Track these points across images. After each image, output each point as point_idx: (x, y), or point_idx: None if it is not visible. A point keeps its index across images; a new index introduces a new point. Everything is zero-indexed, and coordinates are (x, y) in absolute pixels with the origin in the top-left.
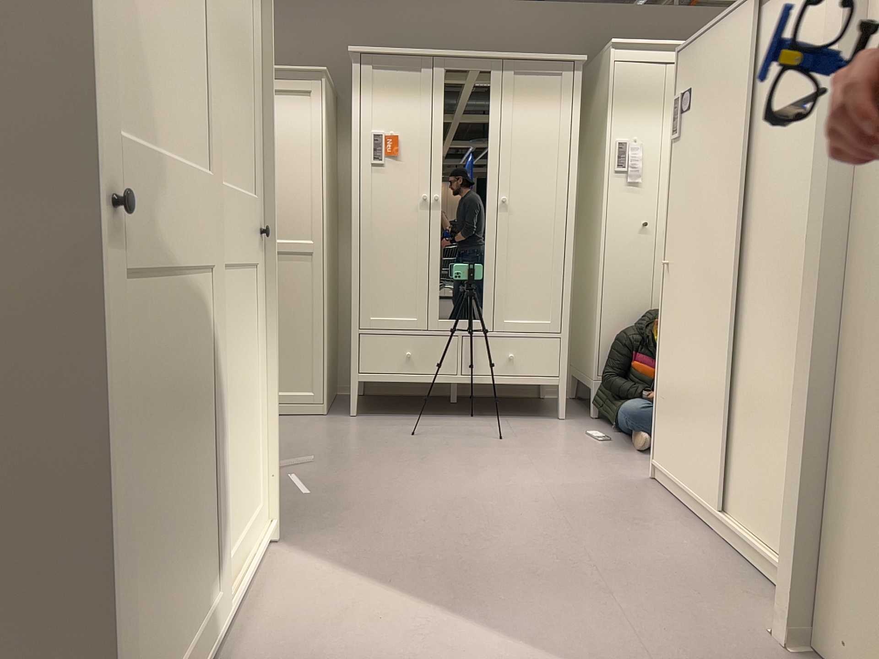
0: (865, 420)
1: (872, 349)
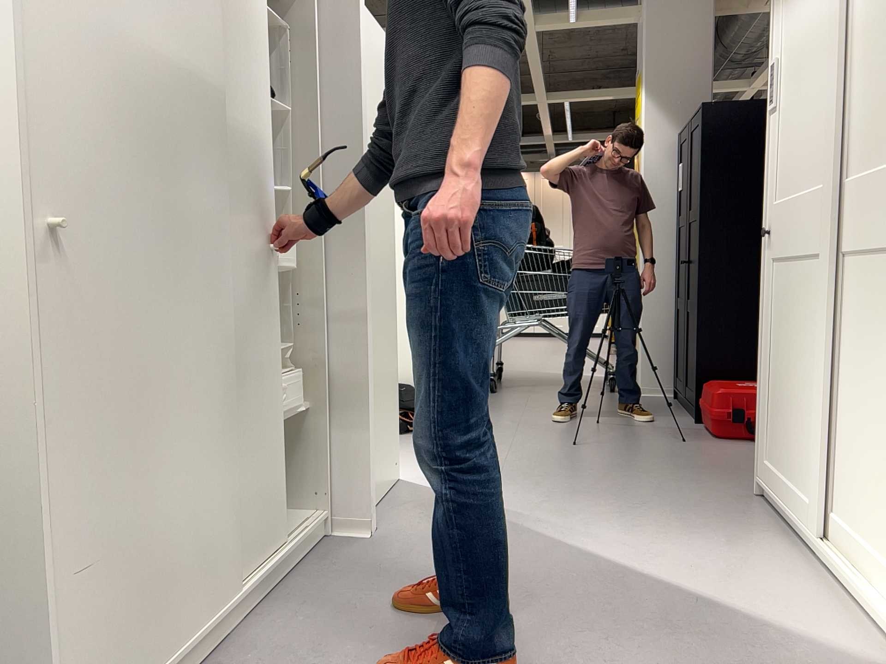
0: (368, 344)
1: (367, 301)
